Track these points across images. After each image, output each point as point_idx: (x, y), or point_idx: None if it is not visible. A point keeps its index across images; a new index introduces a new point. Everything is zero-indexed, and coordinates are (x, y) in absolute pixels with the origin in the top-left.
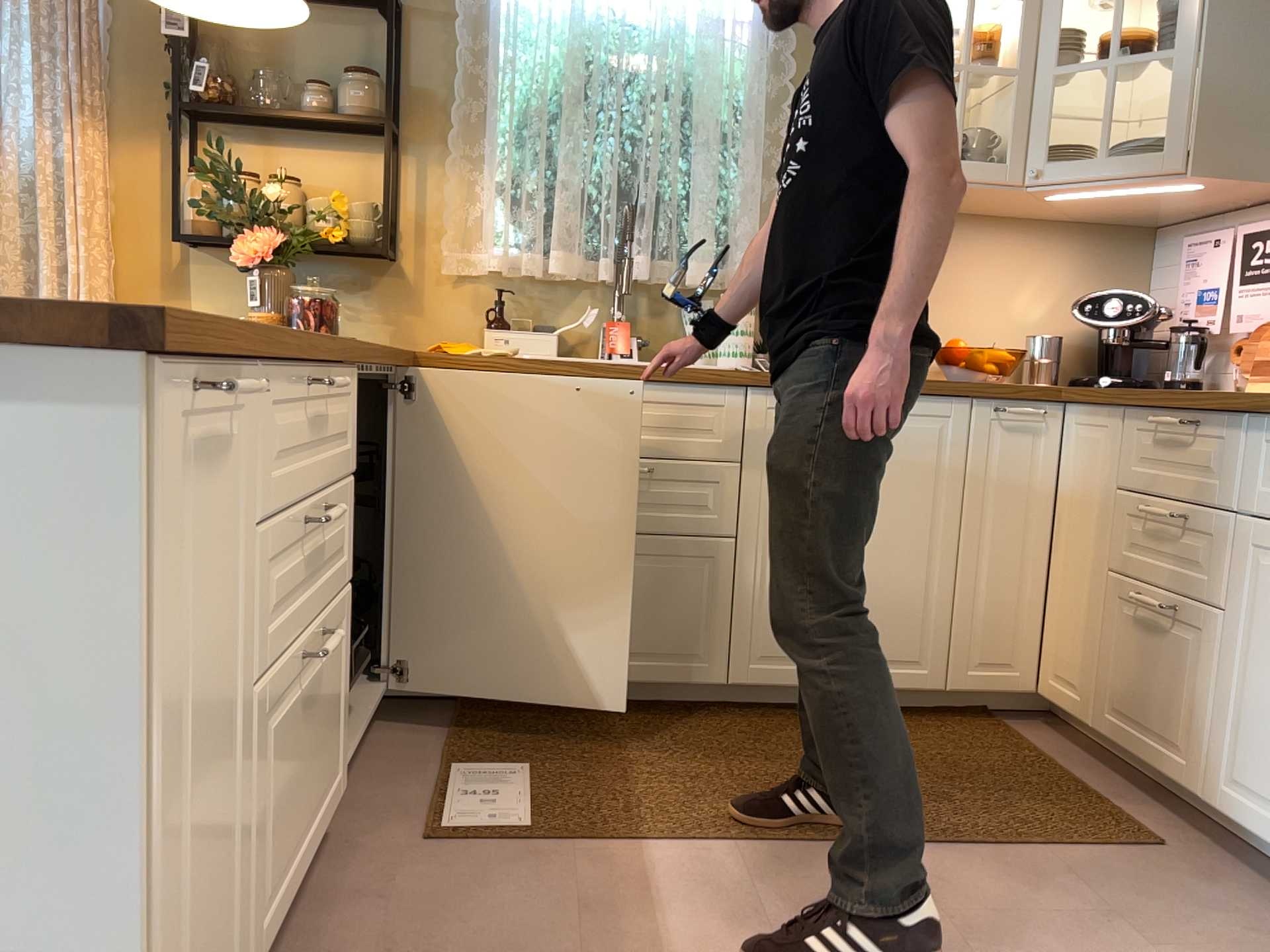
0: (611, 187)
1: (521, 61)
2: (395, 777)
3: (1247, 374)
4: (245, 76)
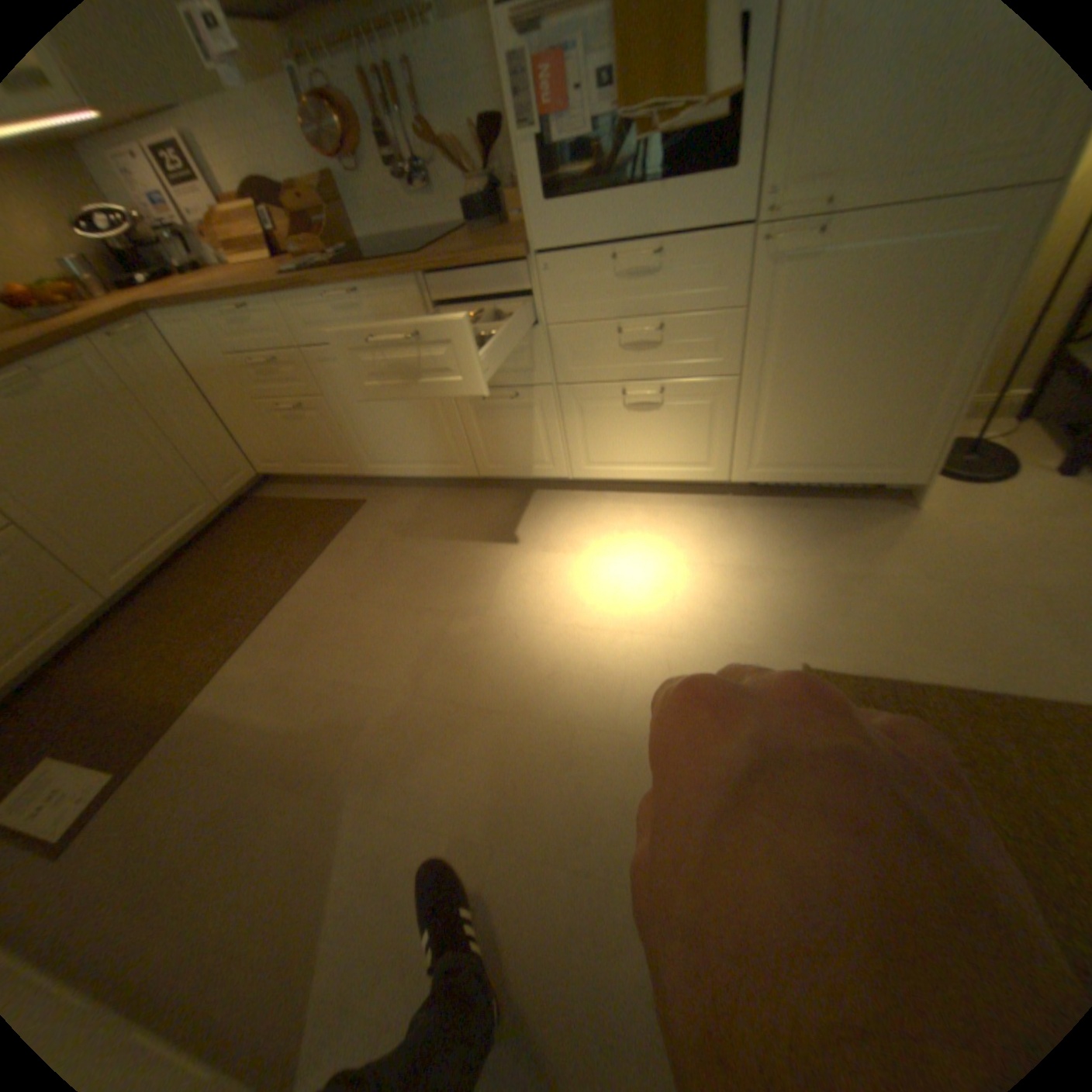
0: None
1: None
2: None
3: (219, 250)
4: None
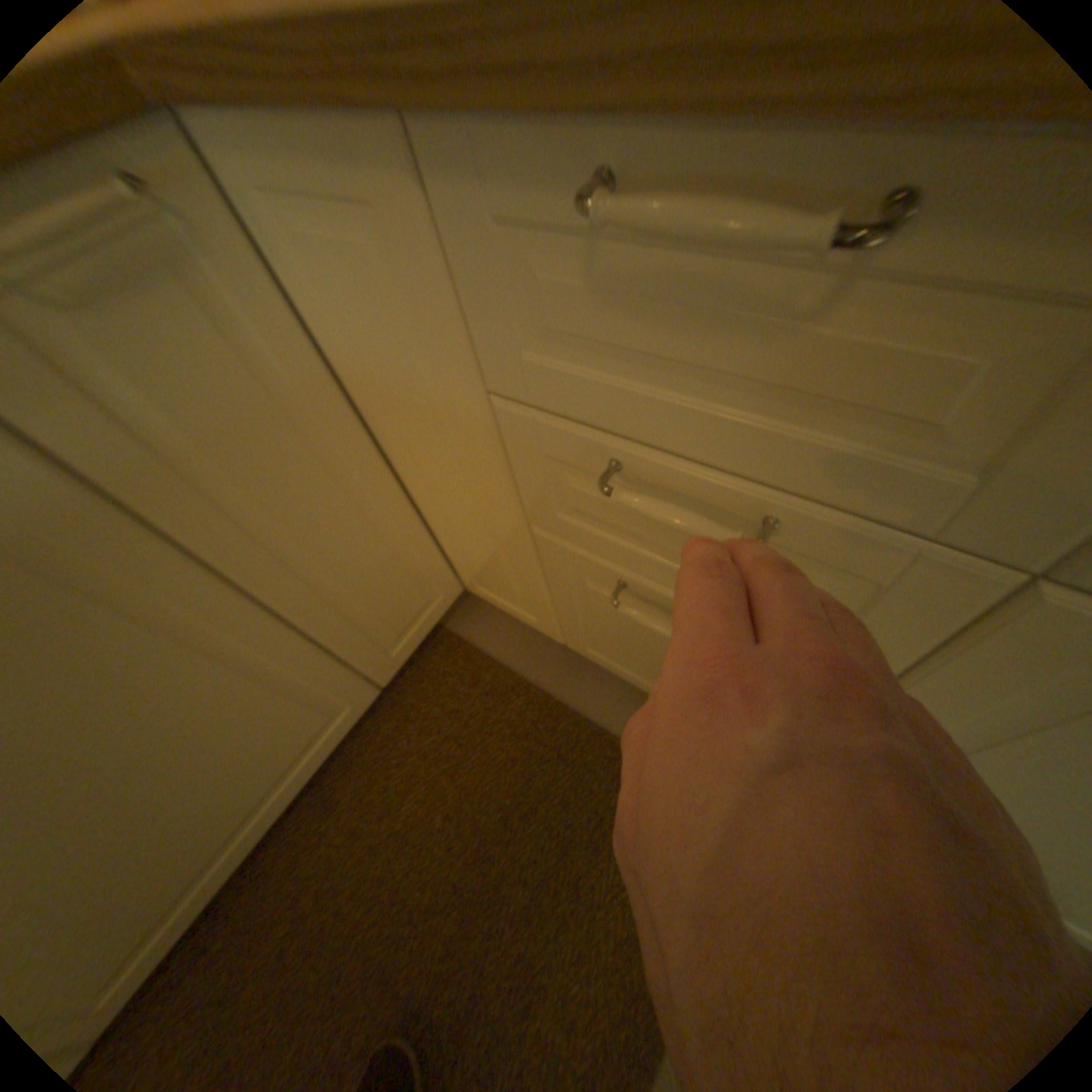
0: None
1: None
2: None
3: None
4: None
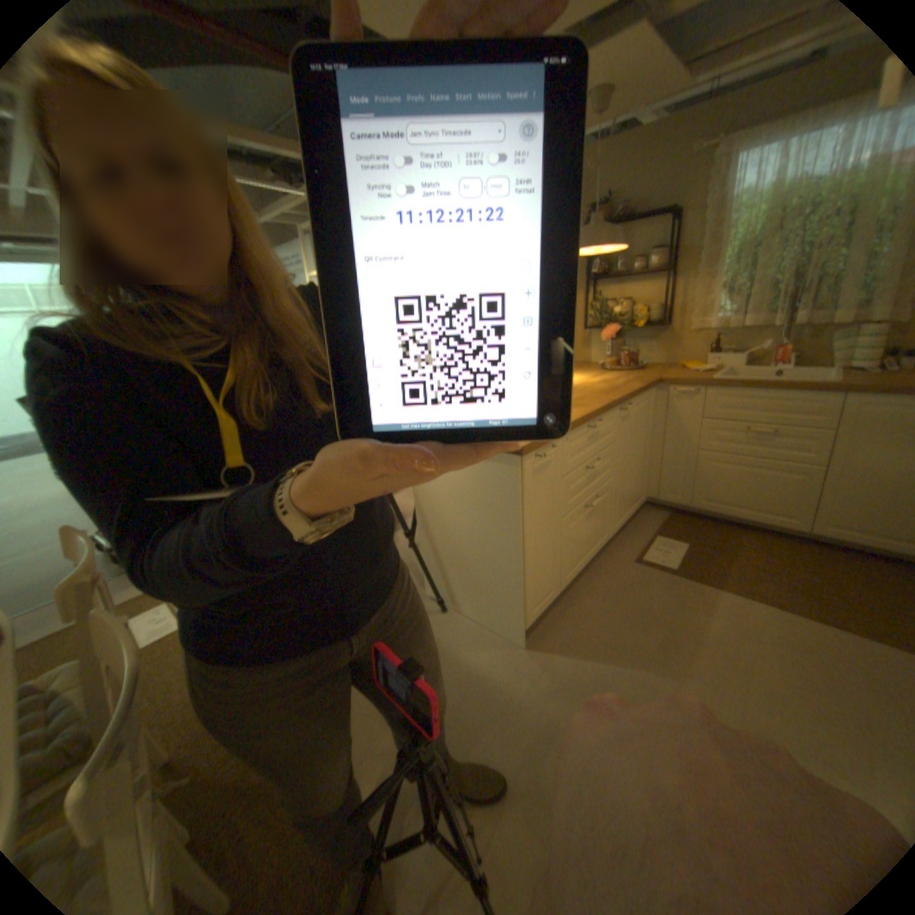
0: (791, 274)
1: (744, 216)
2: (636, 534)
3: None
4: (612, 255)
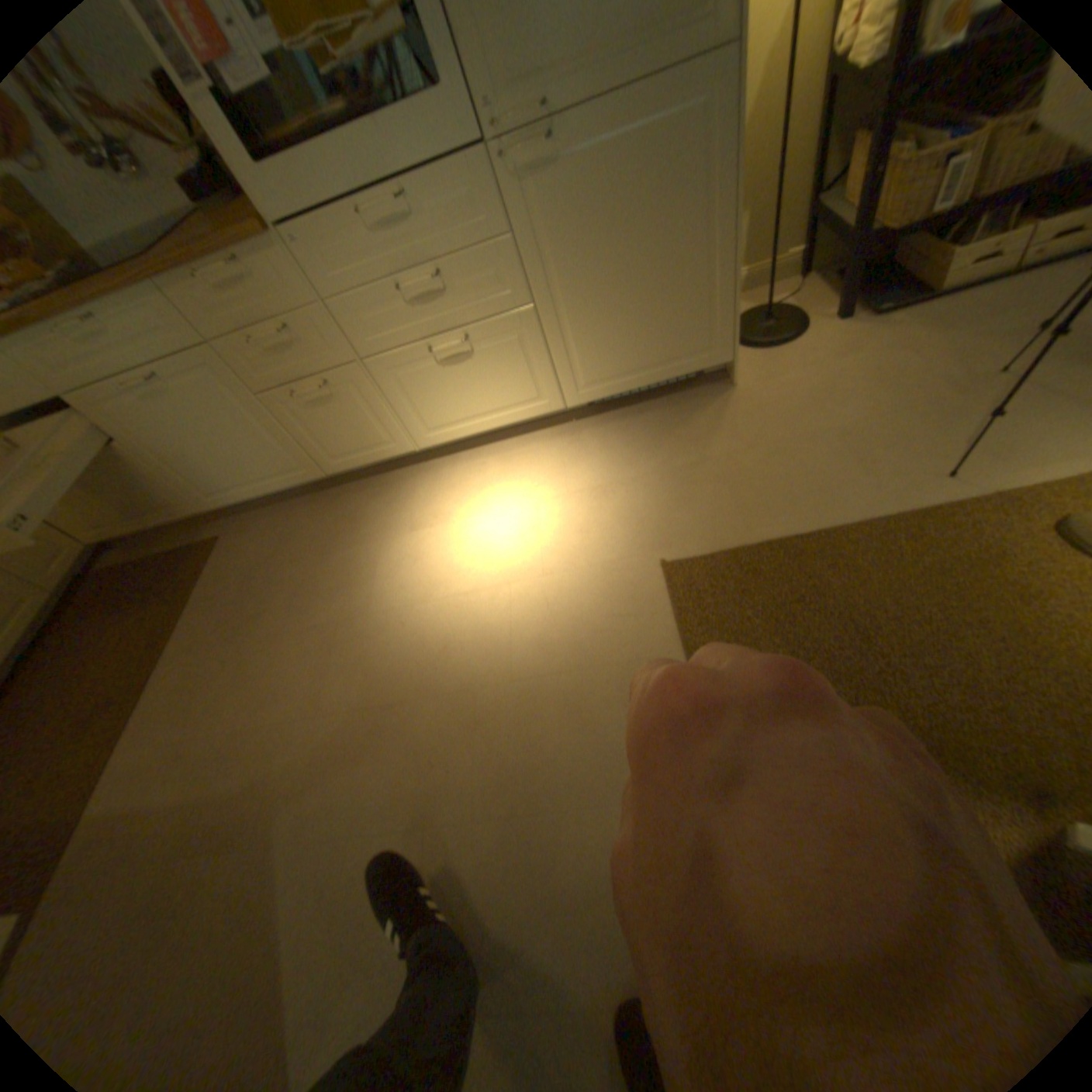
0: None
1: None
2: None
3: None
4: None
